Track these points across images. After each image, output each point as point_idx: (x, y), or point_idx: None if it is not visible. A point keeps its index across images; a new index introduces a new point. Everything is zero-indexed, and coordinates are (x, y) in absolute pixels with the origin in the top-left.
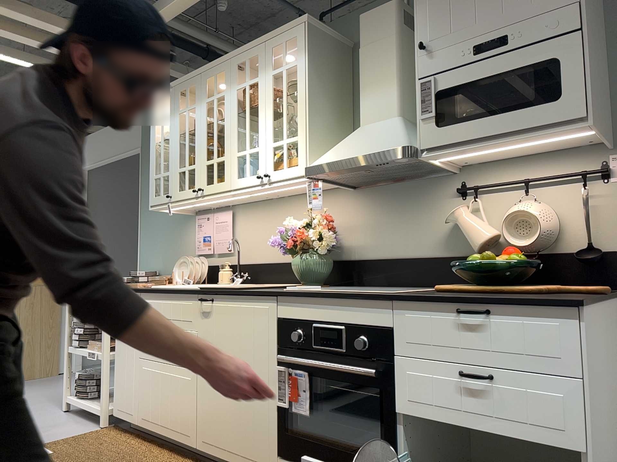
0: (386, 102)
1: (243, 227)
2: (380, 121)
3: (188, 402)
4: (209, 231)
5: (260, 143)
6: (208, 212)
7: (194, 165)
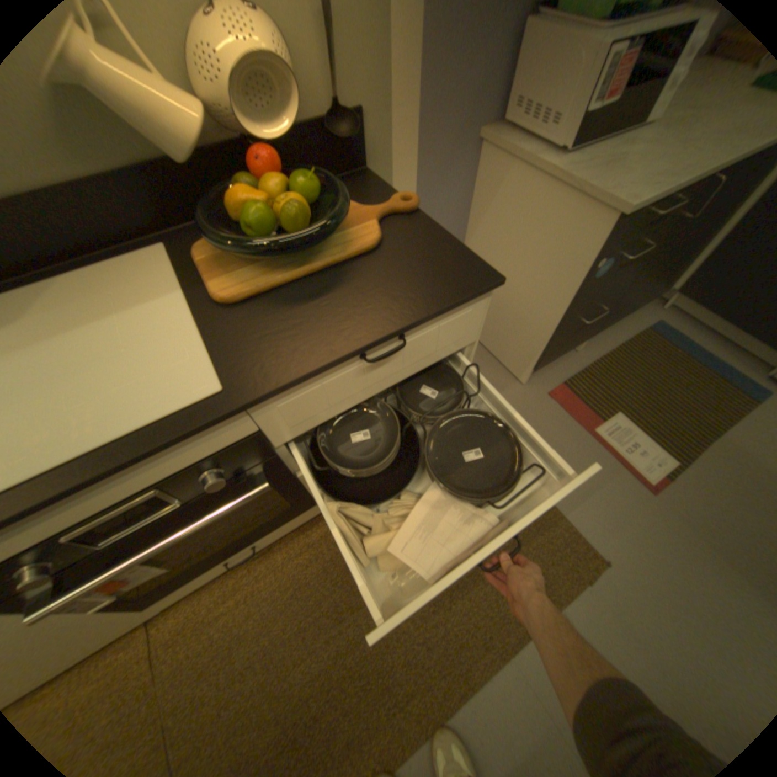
0: None
1: None
2: None
3: None
4: None
5: None
6: None
7: None
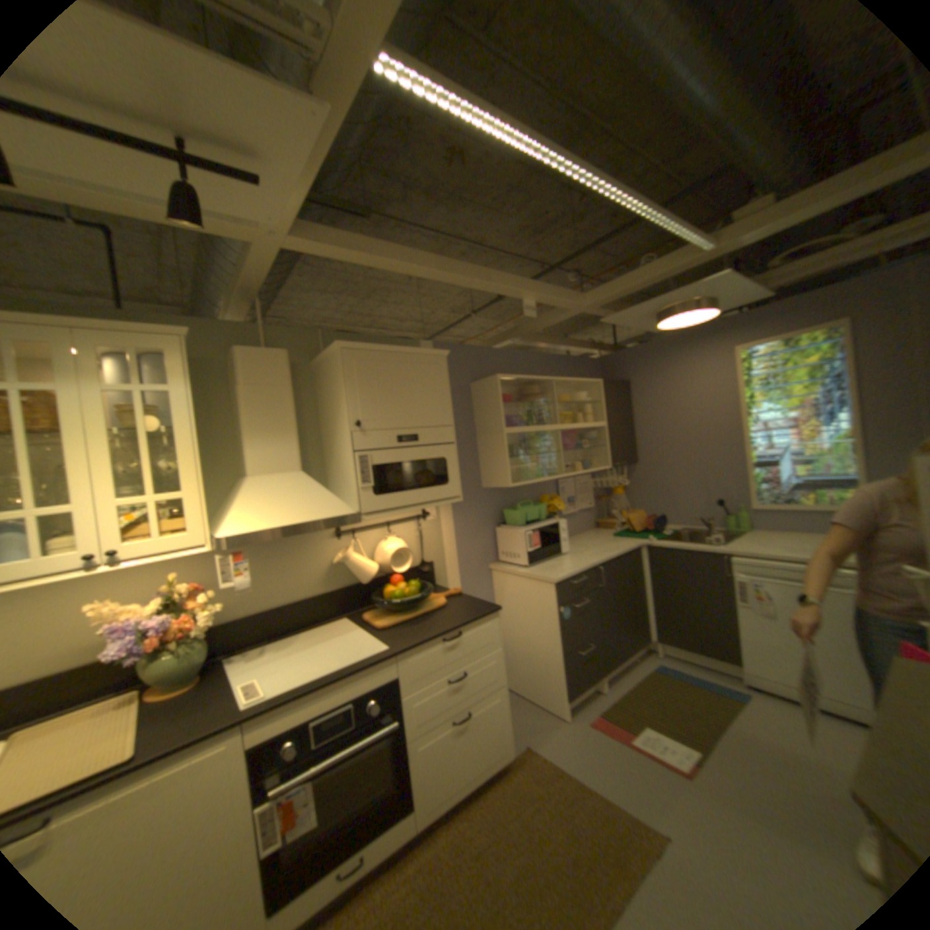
0: (286, 454)
1: None
2: (280, 473)
3: None
4: None
5: (78, 498)
6: None
7: None
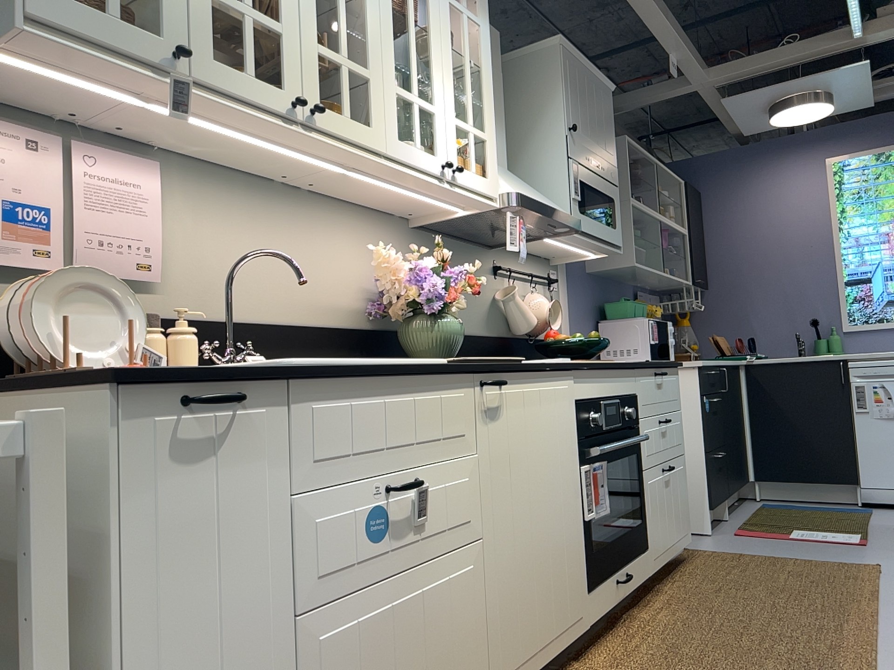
0: (502, 147)
1: (188, 222)
2: (499, 165)
3: (470, 621)
4: (47, 192)
5: (438, 103)
6: (25, 123)
7: (276, 22)
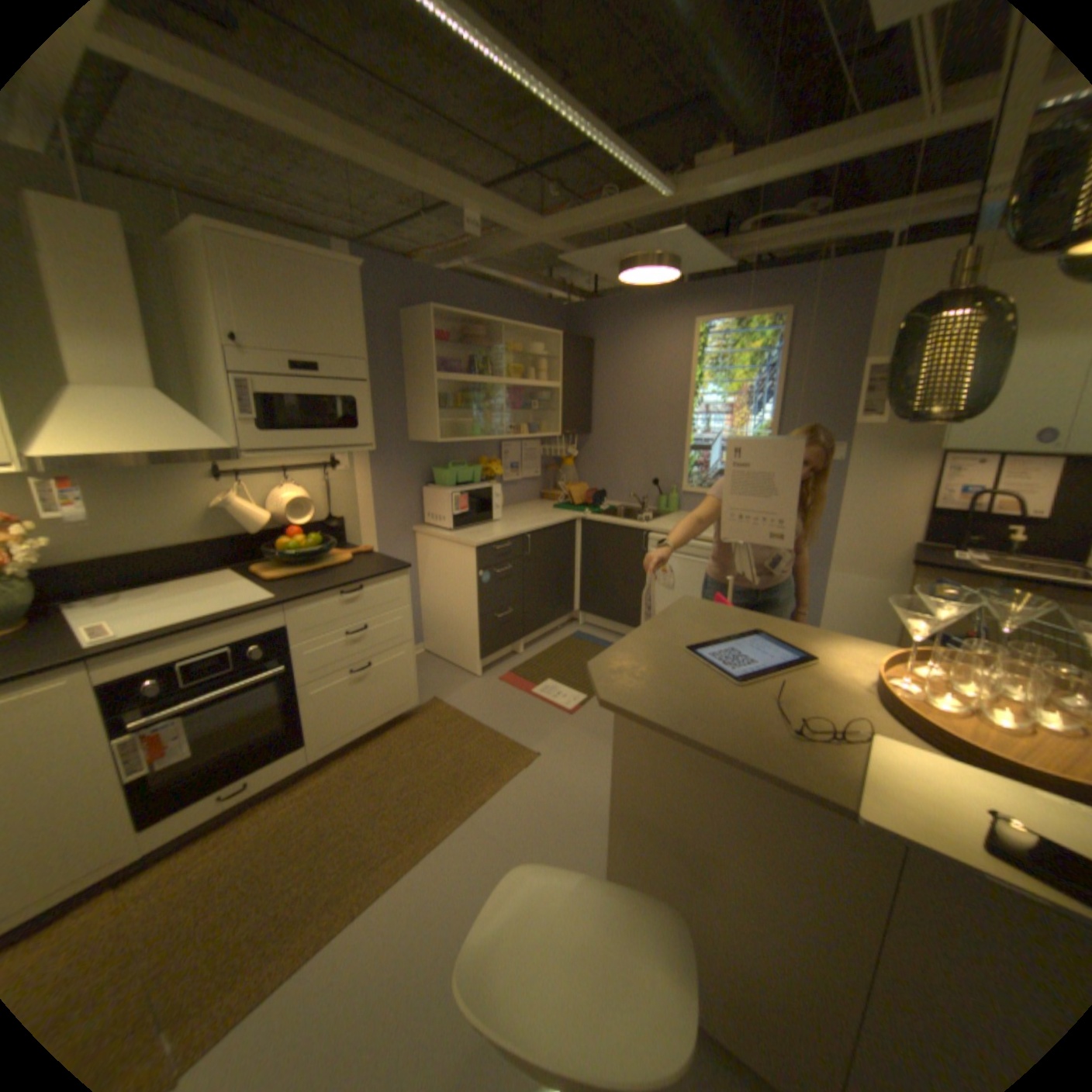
0: (130, 364)
1: None
2: (123, 388)
3: None
4: None
5: None
6: None
7: None
